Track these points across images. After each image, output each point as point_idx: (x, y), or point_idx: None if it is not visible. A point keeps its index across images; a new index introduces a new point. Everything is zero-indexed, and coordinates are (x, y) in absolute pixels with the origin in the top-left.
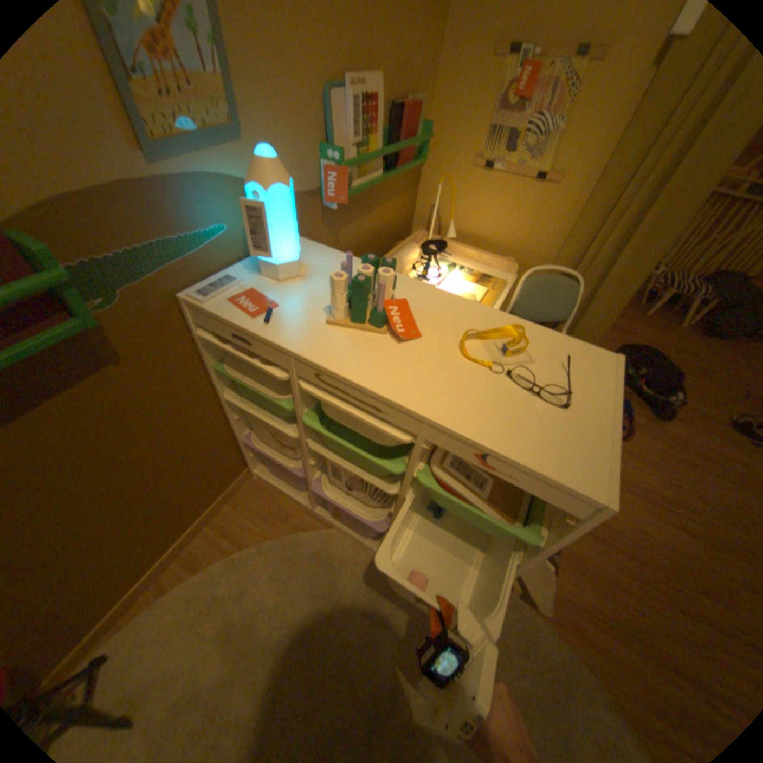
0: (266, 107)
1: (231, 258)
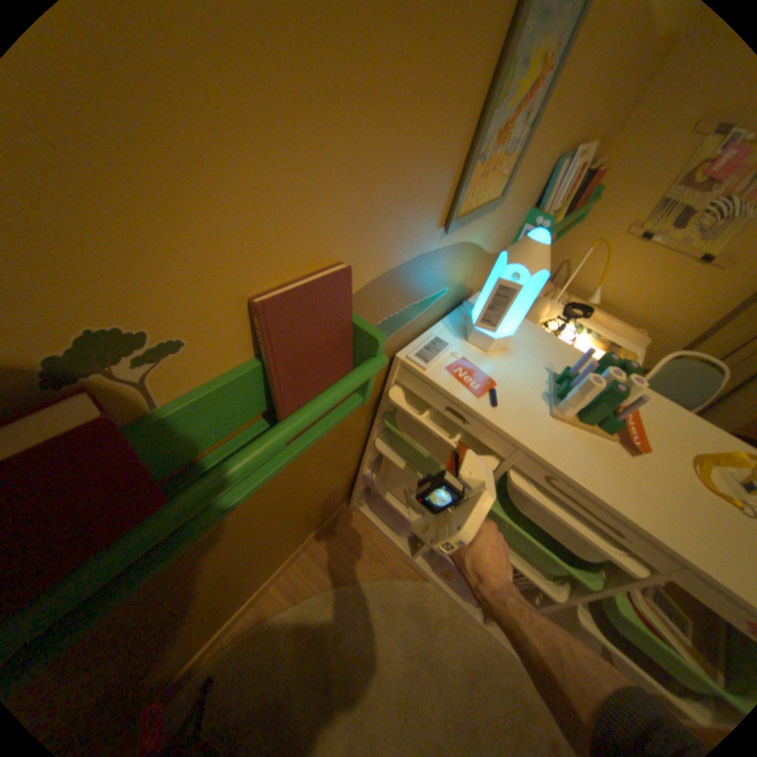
0: (524, 178)
1: (437, 316)
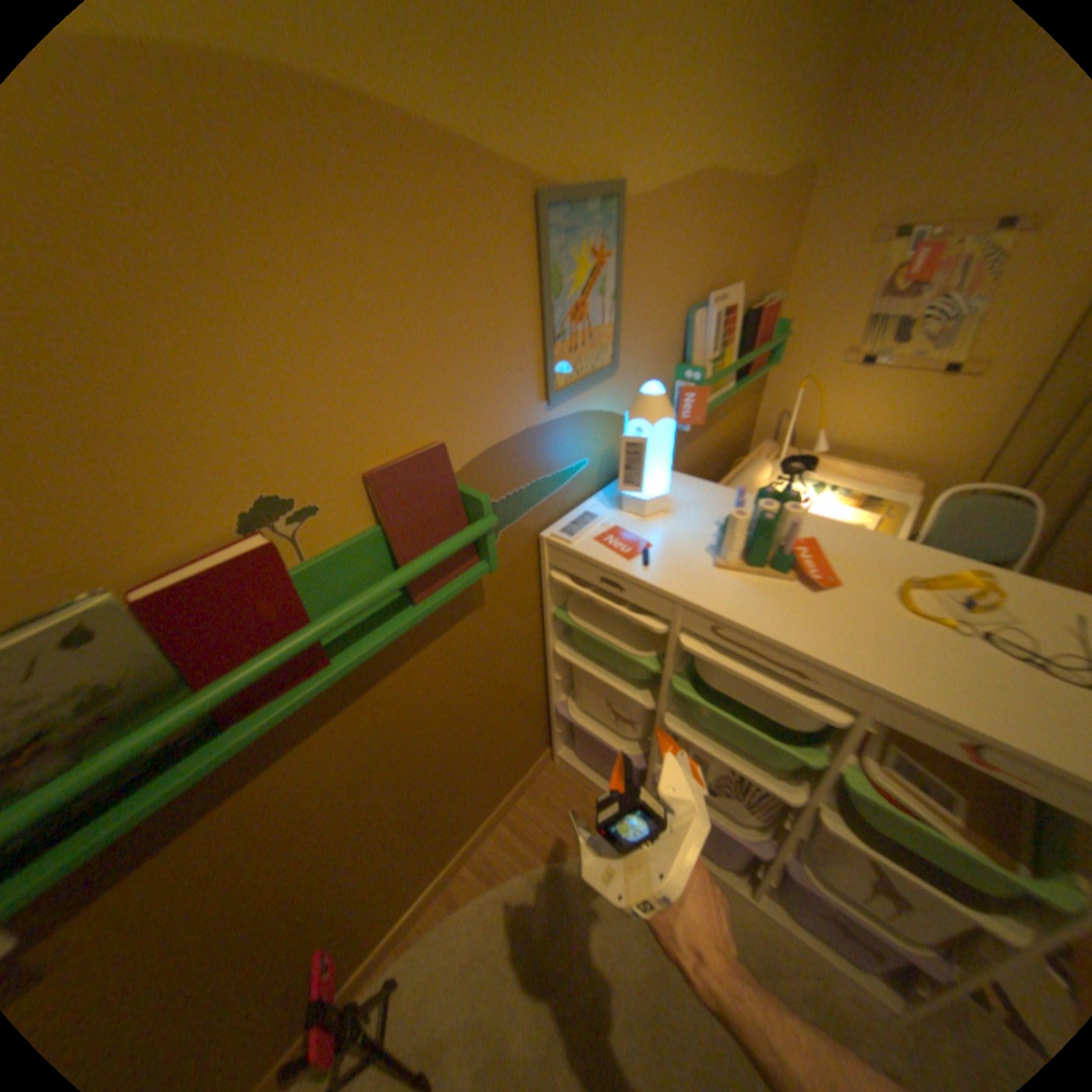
0: (640, 340)
1: (587, 491)
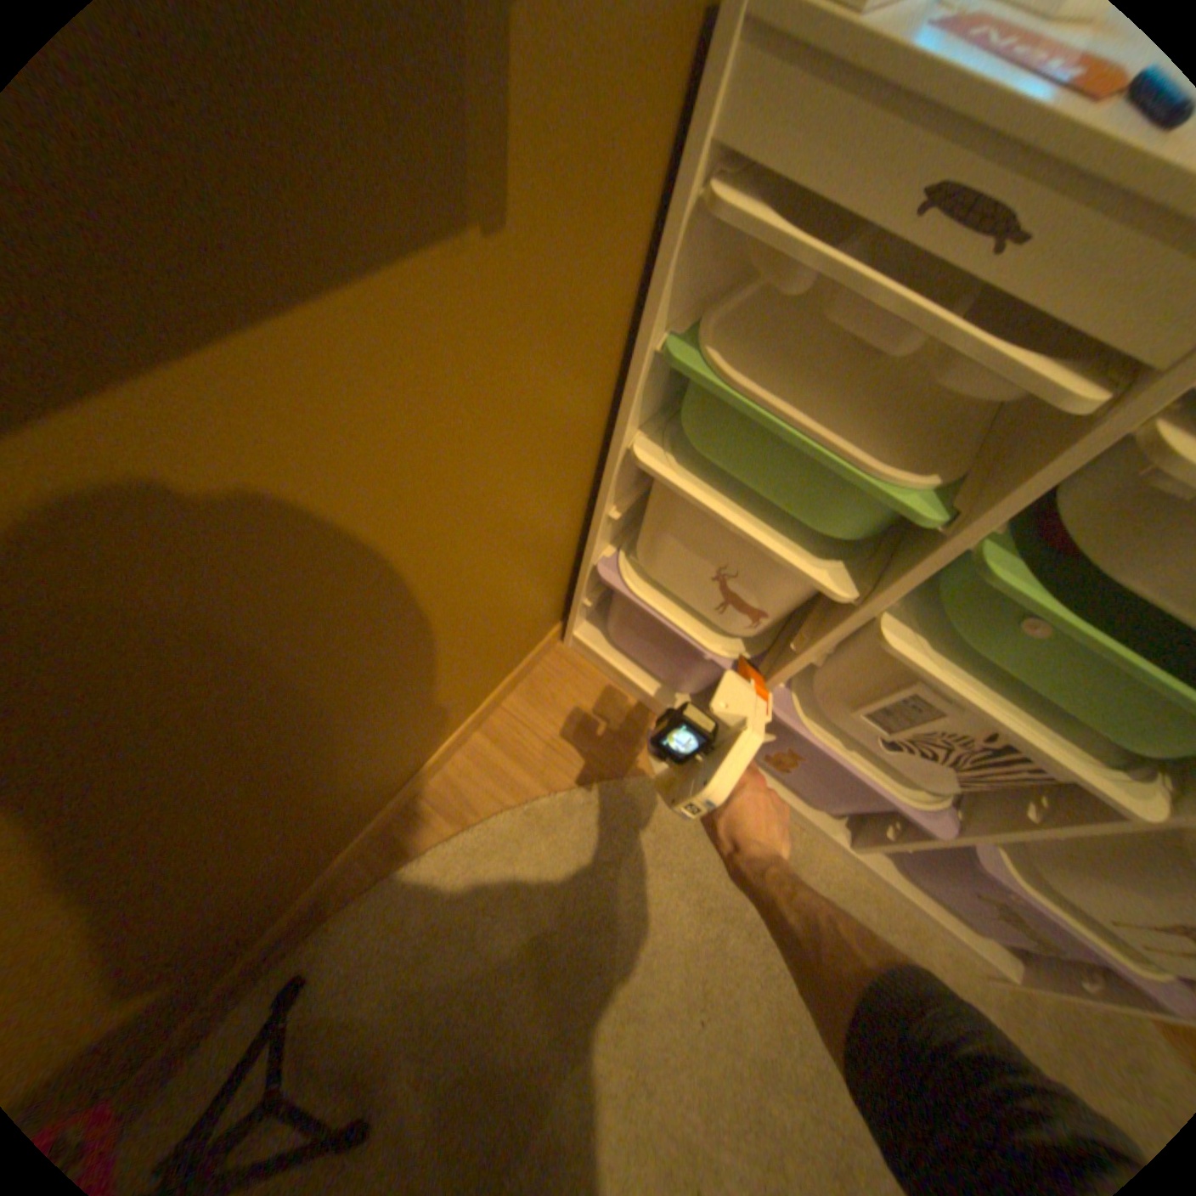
0: None
1: None
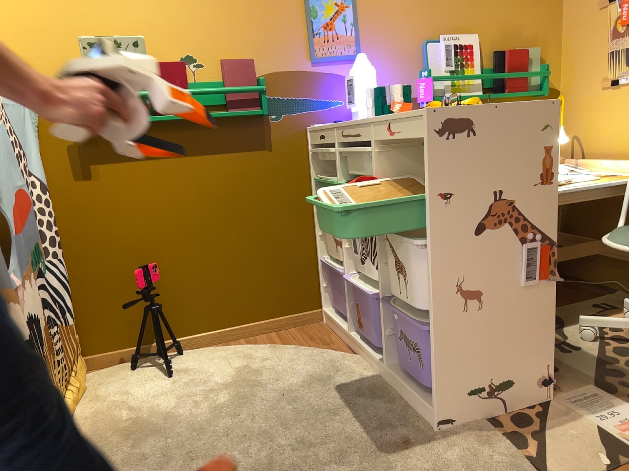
0: (379, 50)
1: (343, 120)
